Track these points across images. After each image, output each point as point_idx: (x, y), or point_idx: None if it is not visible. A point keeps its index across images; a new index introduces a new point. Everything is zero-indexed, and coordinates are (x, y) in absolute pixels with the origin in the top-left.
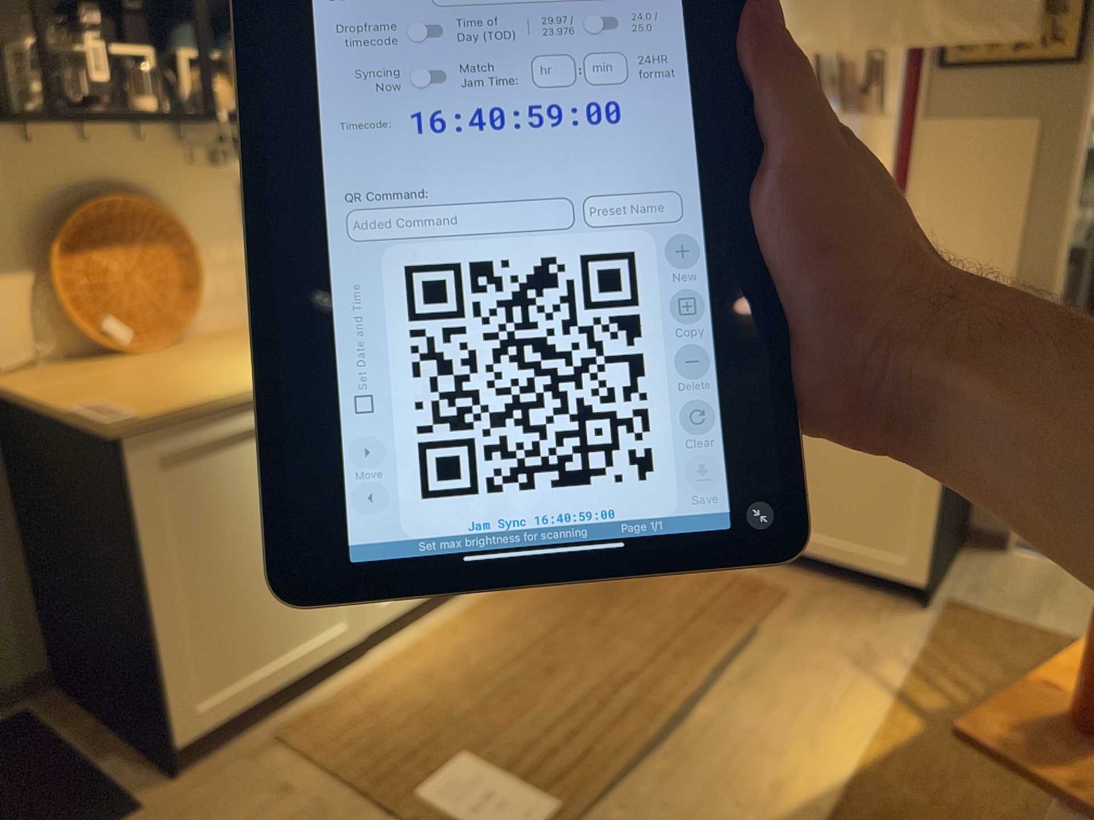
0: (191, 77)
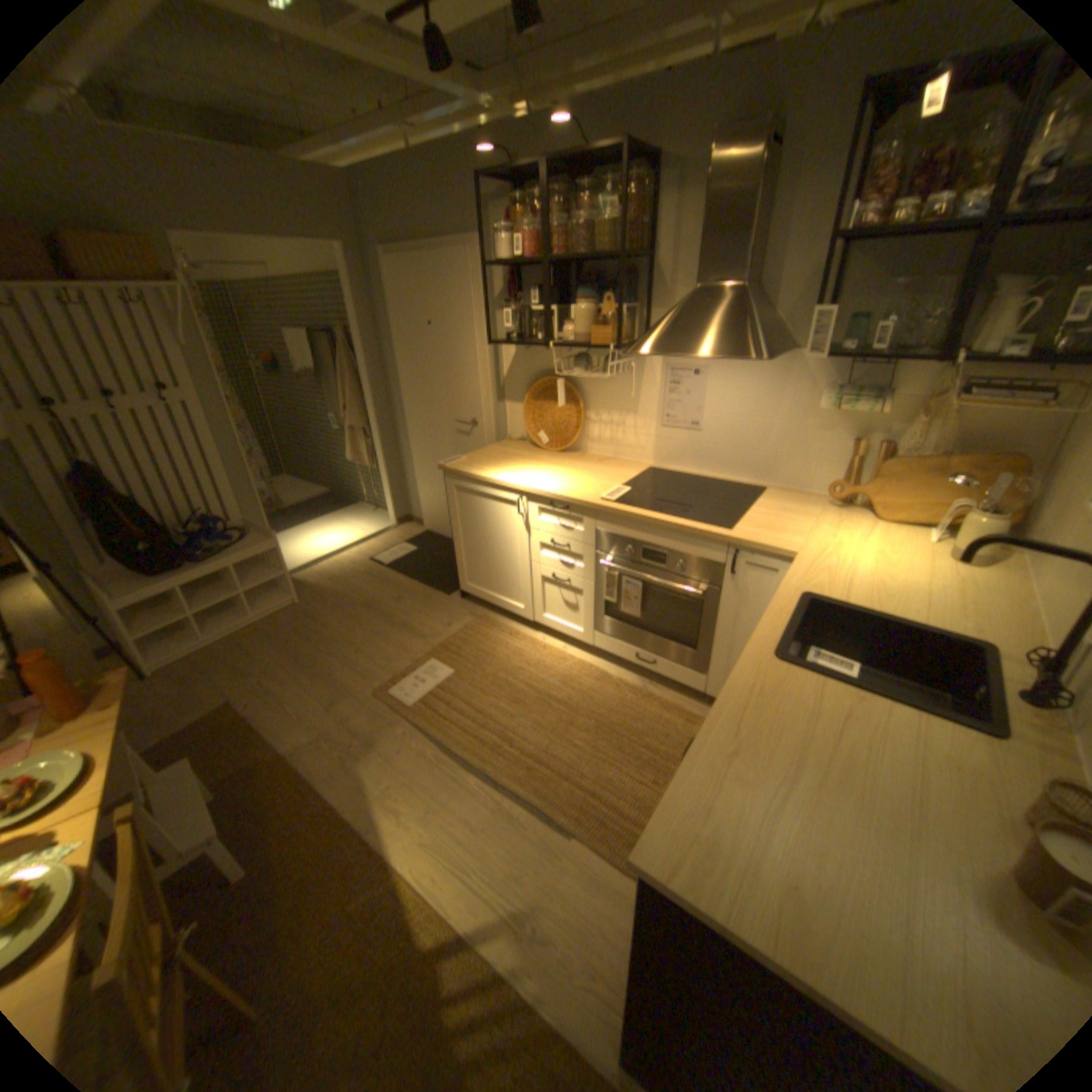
0: (580, 319)
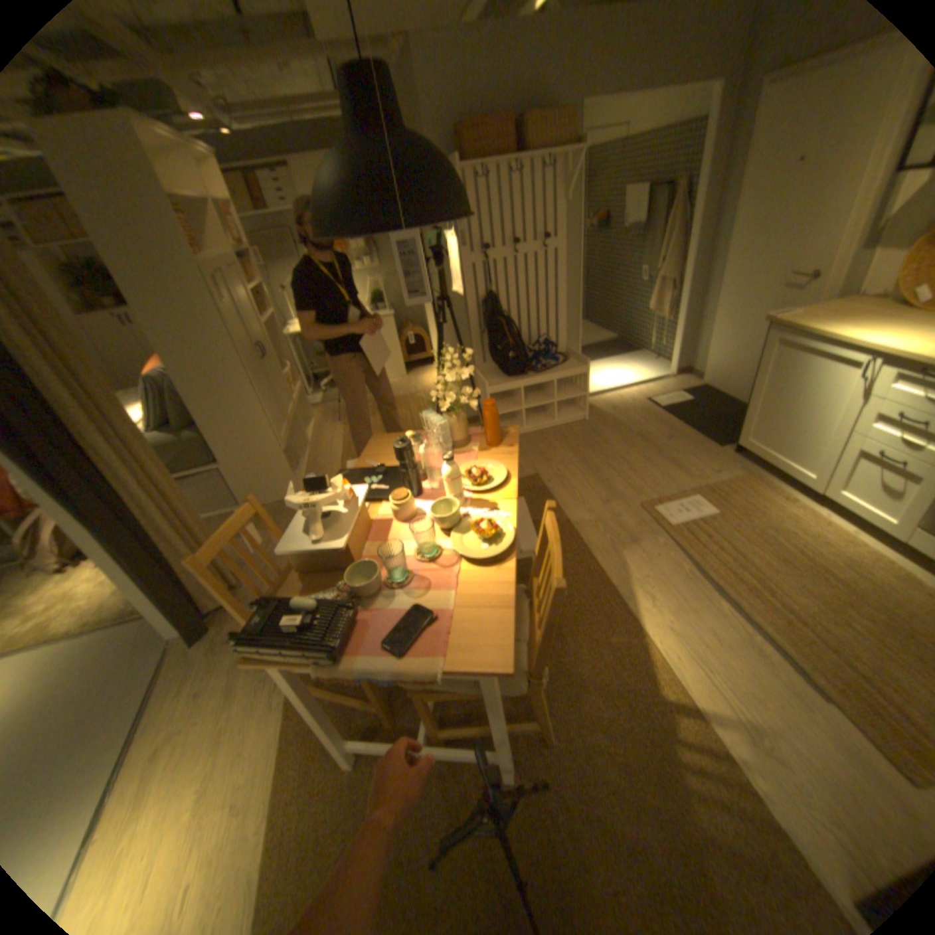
0: None
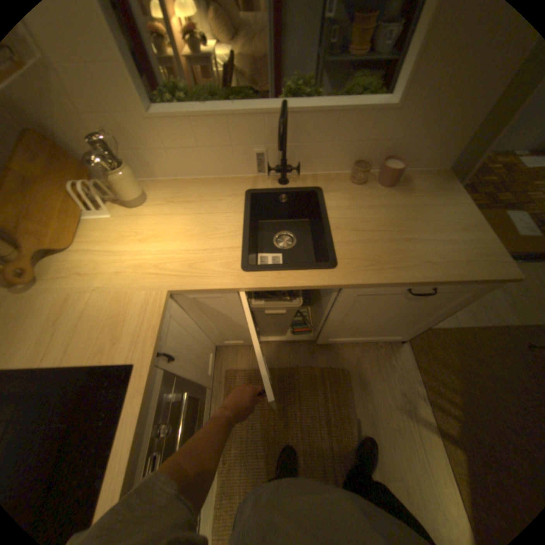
0: None
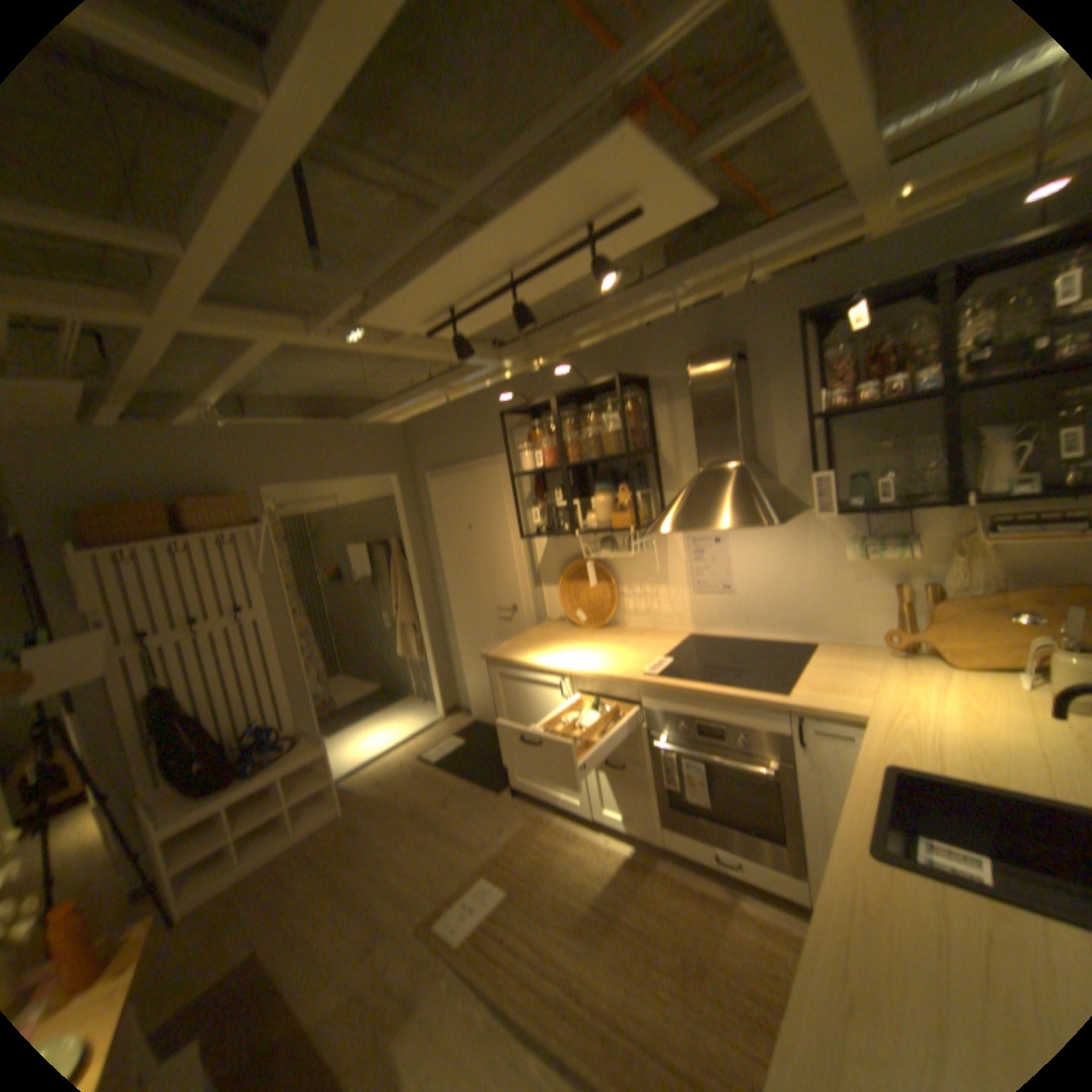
0: (601, 506)
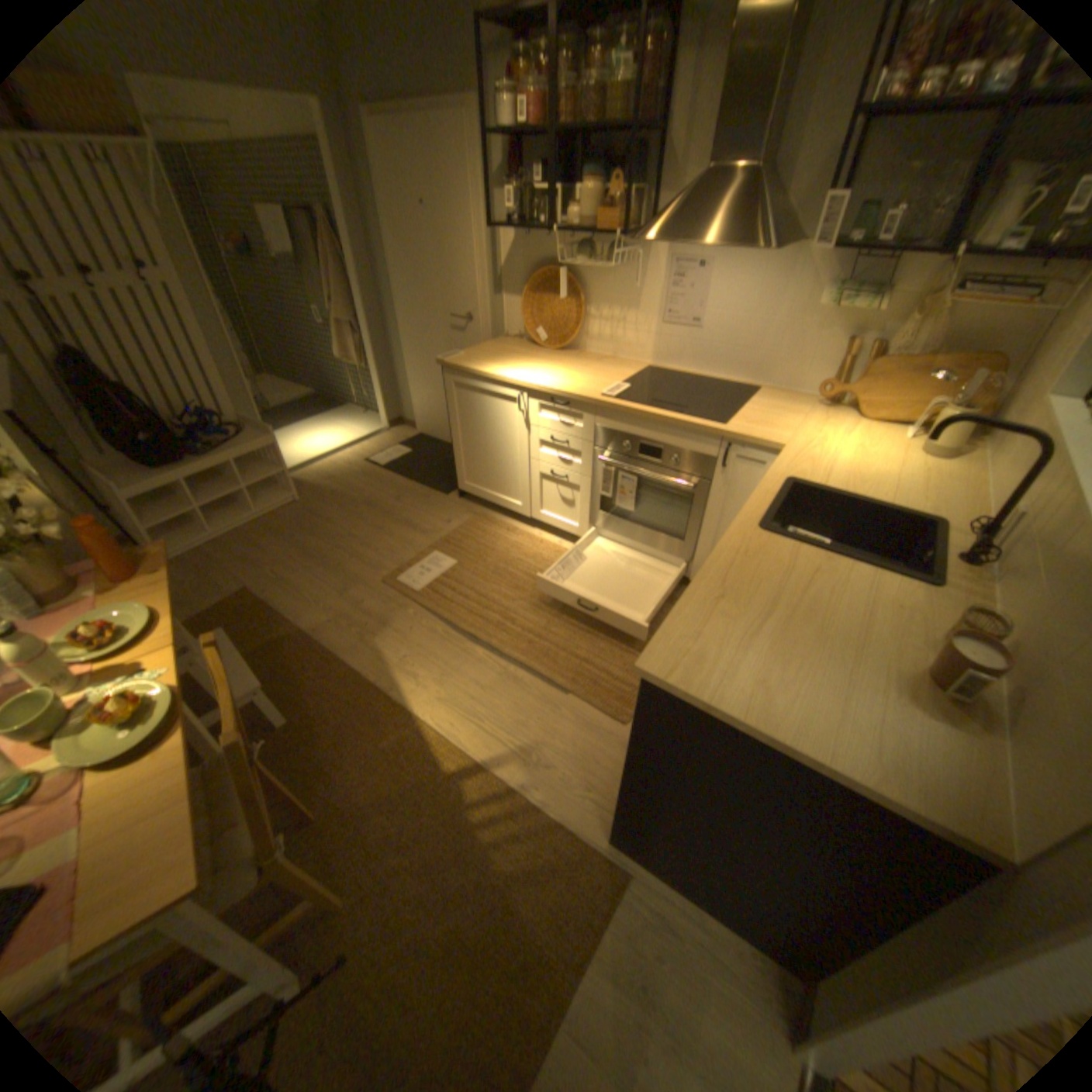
0: (586, 201)
